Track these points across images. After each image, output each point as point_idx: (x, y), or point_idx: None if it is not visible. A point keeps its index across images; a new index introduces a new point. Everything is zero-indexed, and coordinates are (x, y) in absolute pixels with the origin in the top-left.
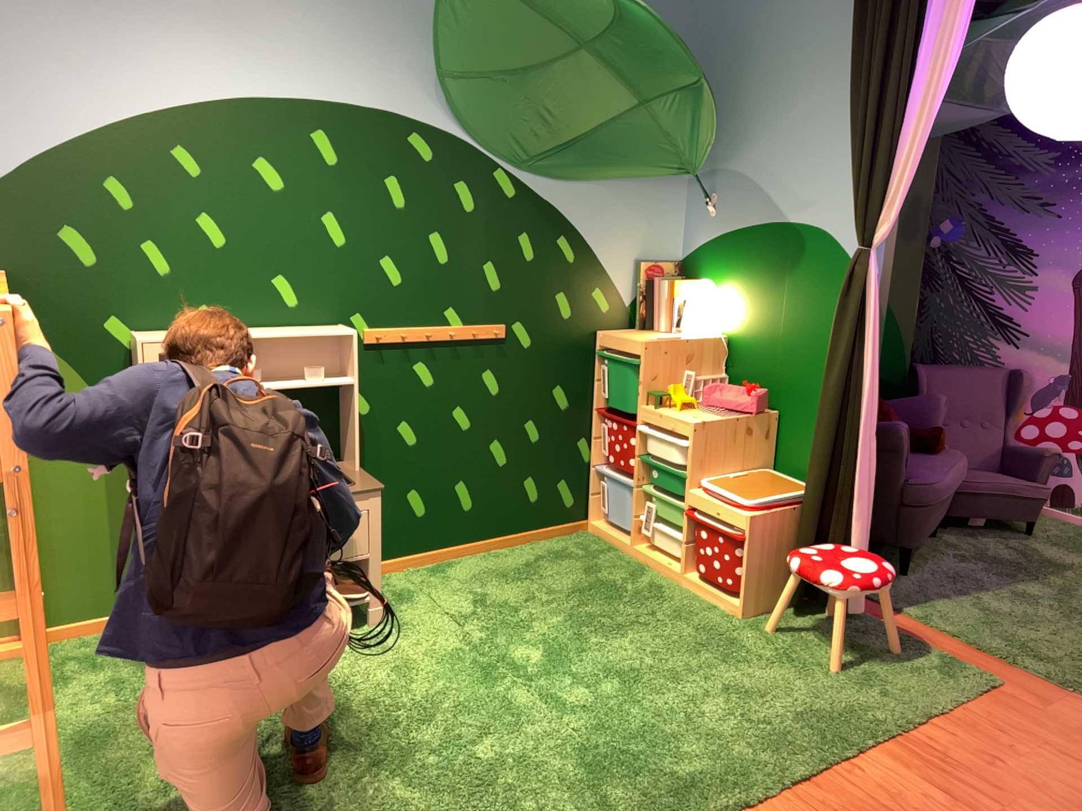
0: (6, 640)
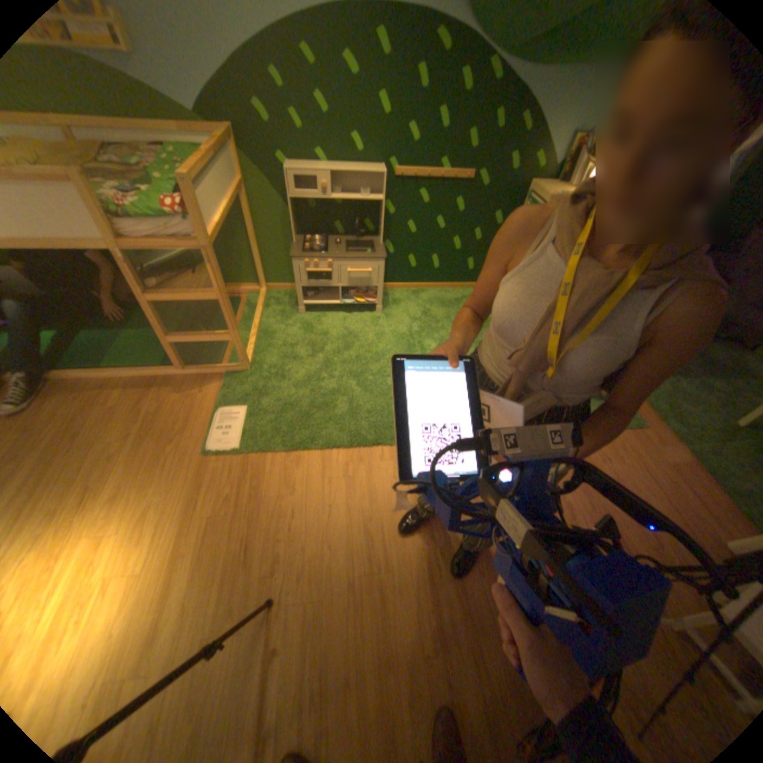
0: (250, 287)
